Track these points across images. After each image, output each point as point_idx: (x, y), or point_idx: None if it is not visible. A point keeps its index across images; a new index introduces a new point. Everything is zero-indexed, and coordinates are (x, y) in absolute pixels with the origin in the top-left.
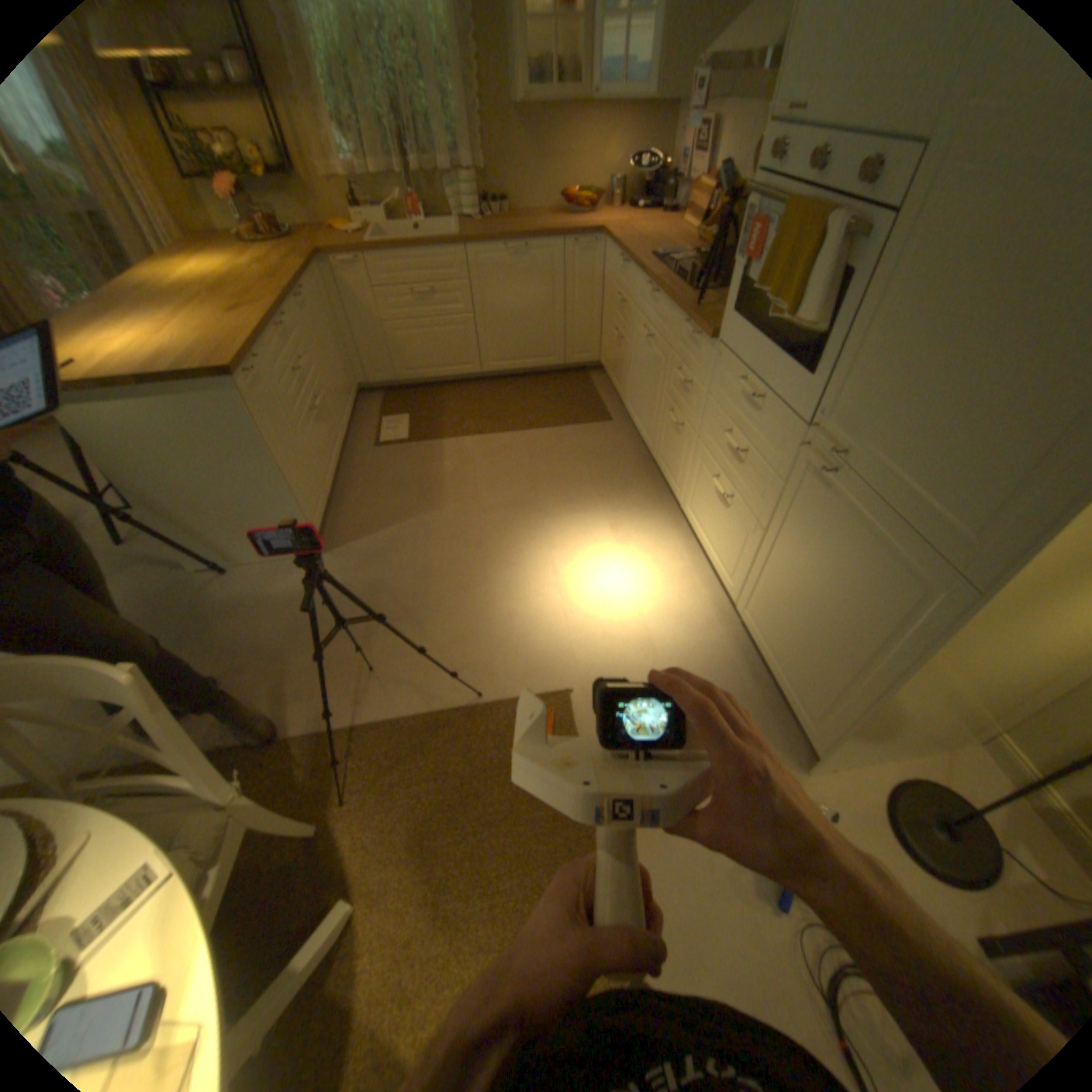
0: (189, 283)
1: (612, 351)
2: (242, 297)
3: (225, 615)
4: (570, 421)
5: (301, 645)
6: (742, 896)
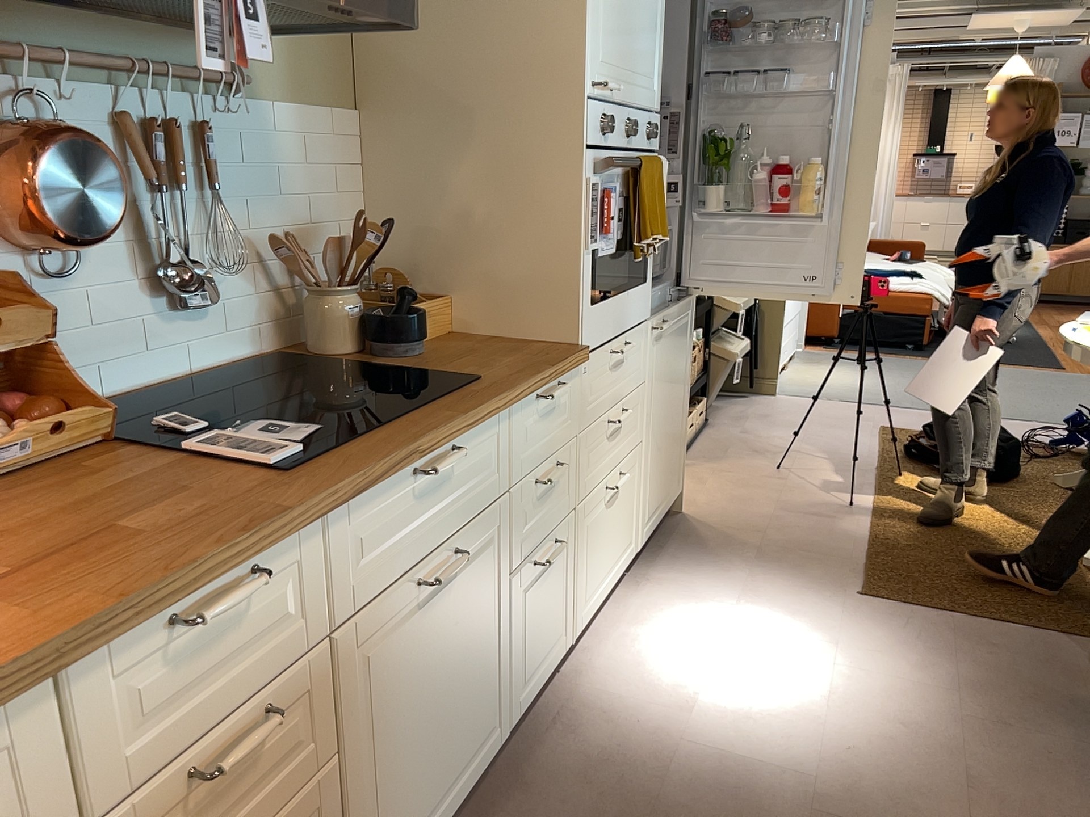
0: None
1: None
2: None
3: None
4: None
5: None
6: (776, 502)
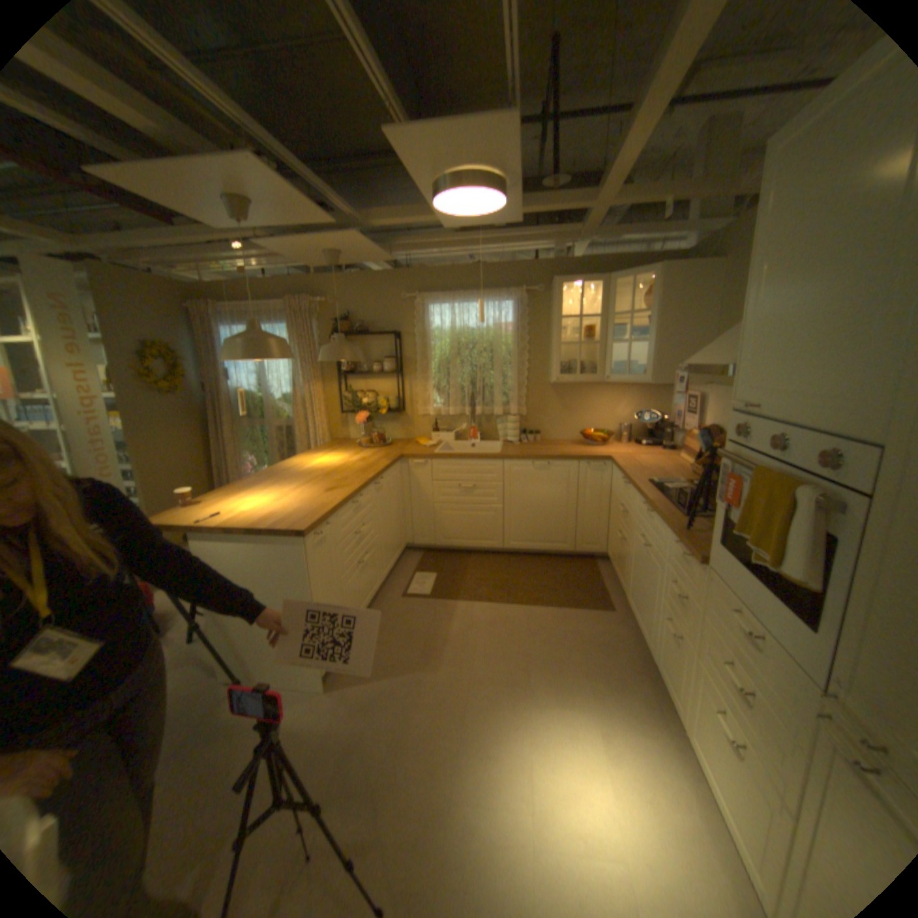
0: (316, 470)
1: (618, 548)
2: (341, 482)
3: (222, 737)
4: (575, 604)
5: (262, 798)
6: None
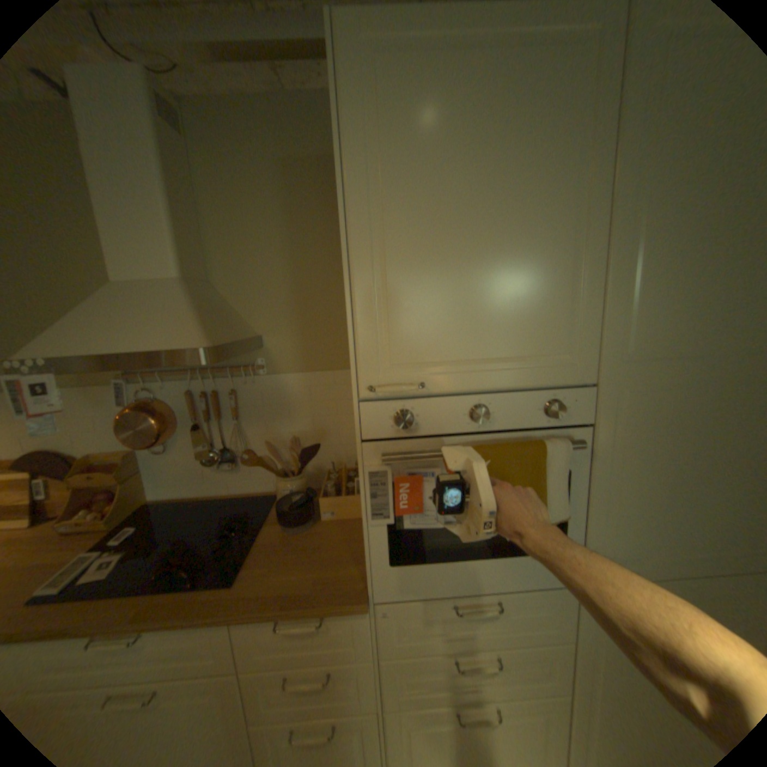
0: None
1: None
2: None
3: None
4: None
5: None
6: None
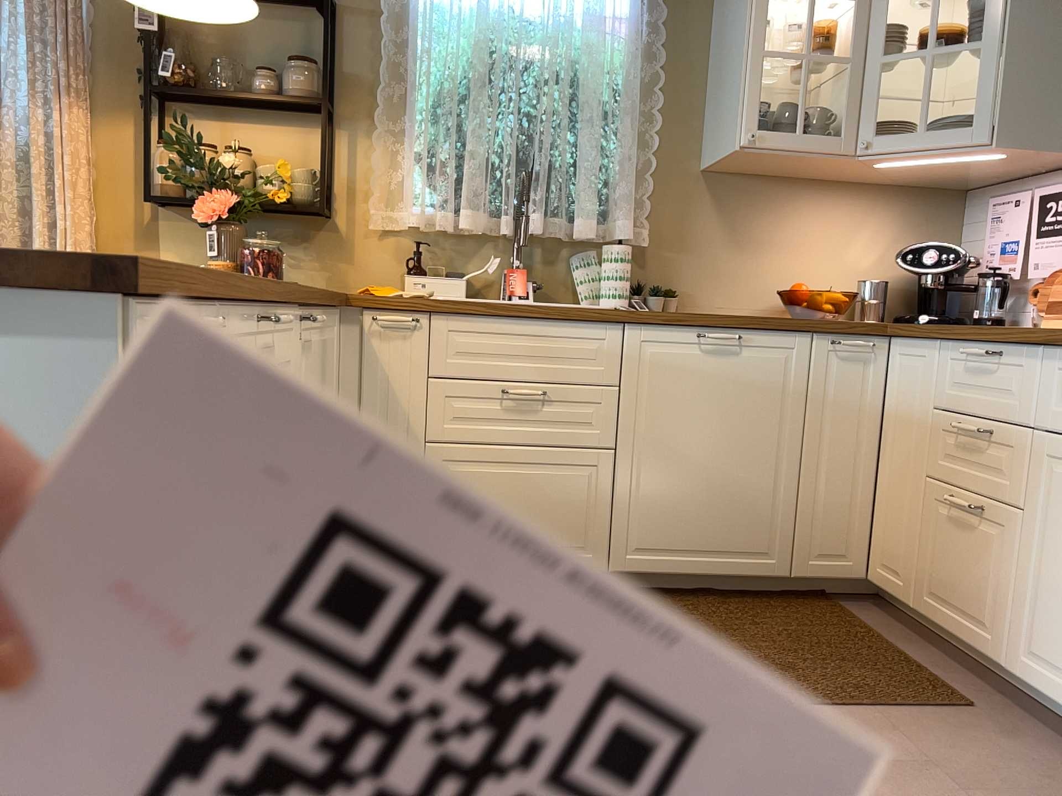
0: None
1: (941, 544)
2: None
3: None
4: (866, 697)
5: None
6: None
